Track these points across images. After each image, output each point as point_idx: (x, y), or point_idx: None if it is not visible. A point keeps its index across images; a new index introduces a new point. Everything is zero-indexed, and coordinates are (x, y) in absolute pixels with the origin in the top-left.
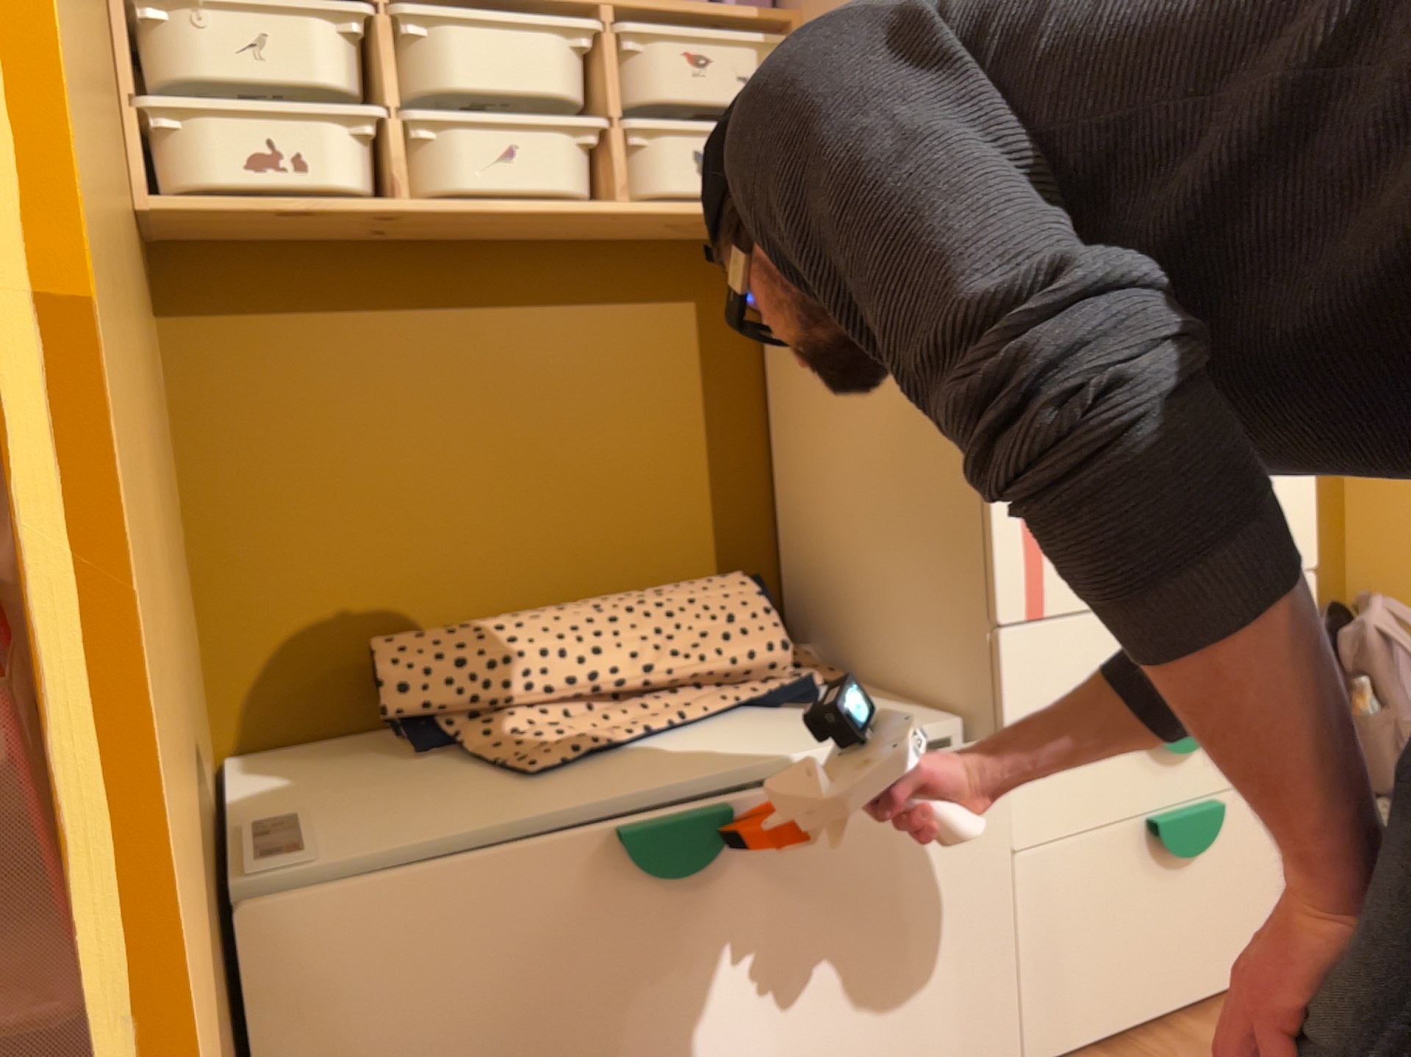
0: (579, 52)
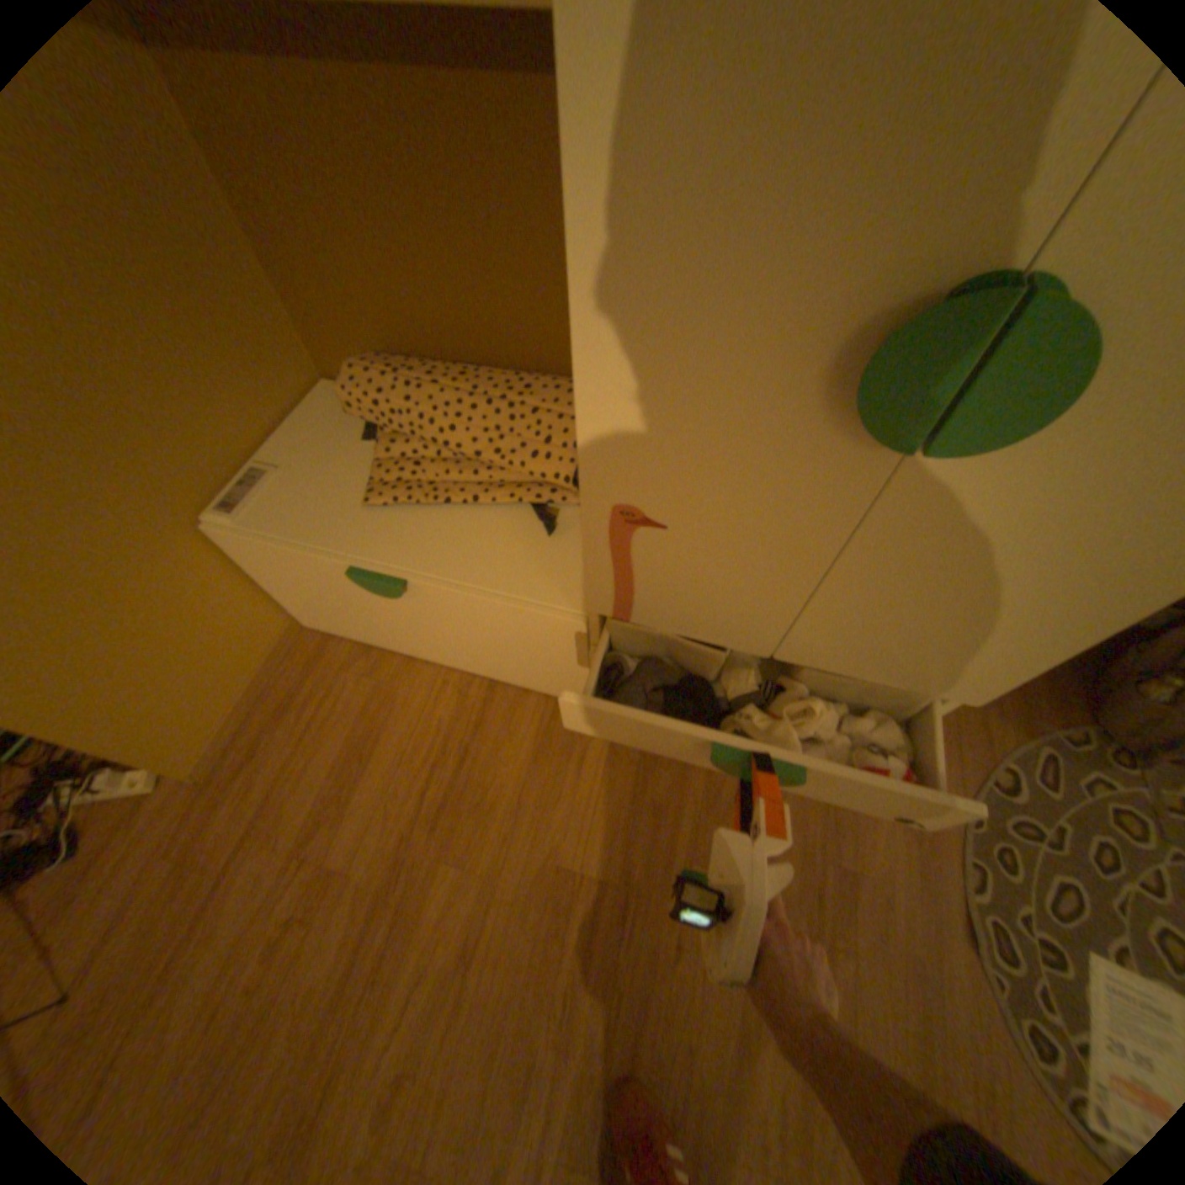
0: None
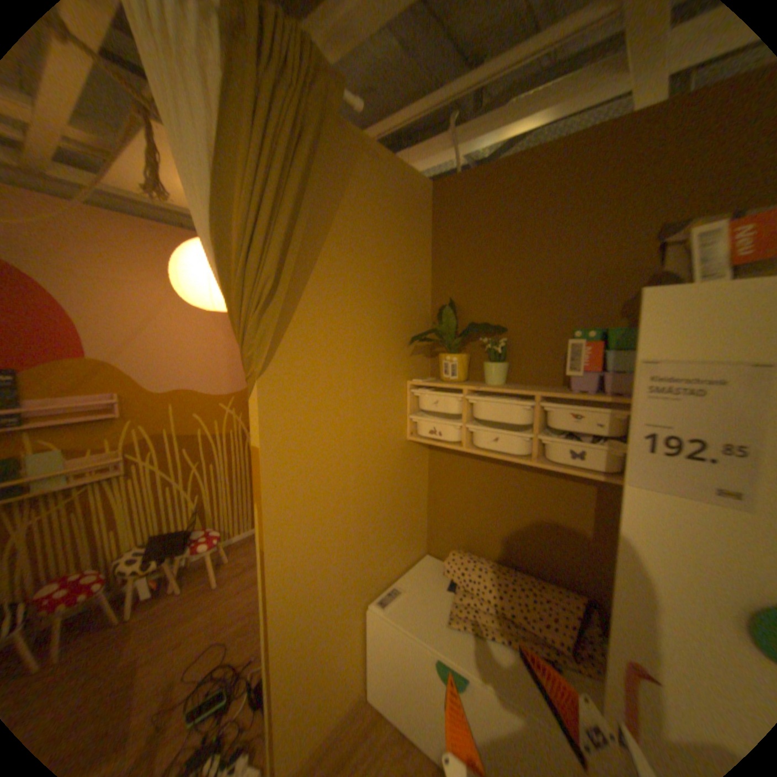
0: (527, 408)
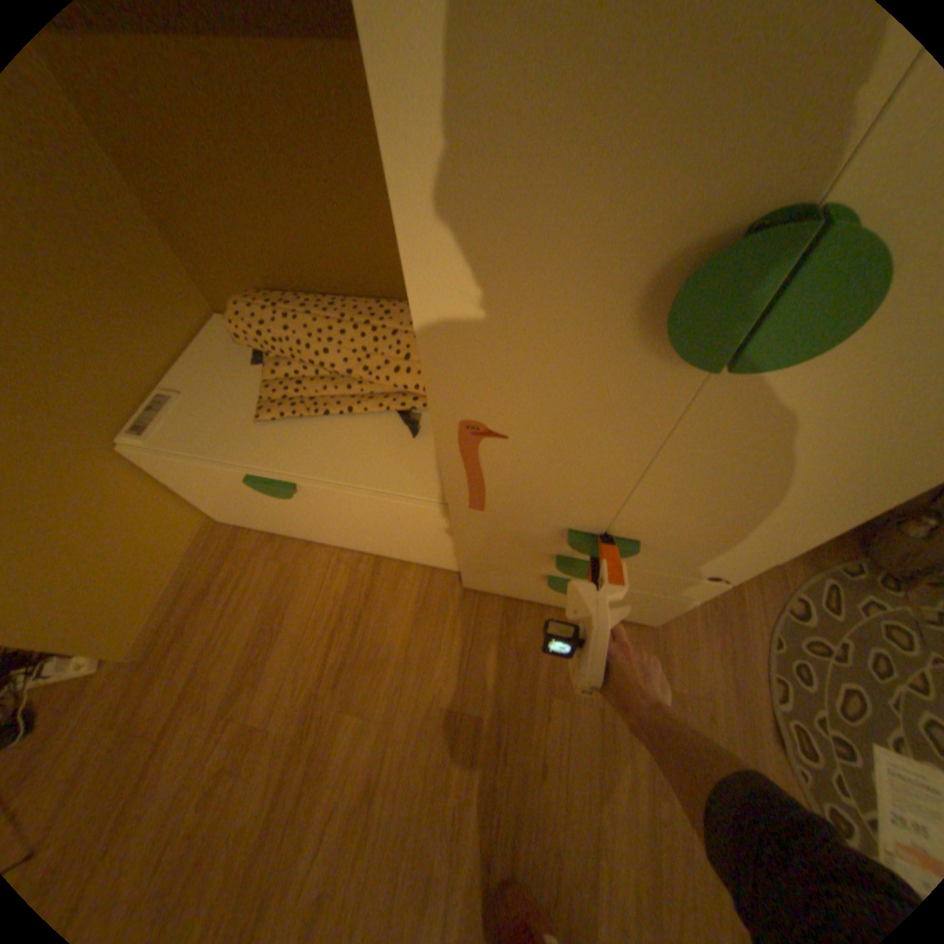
0: None
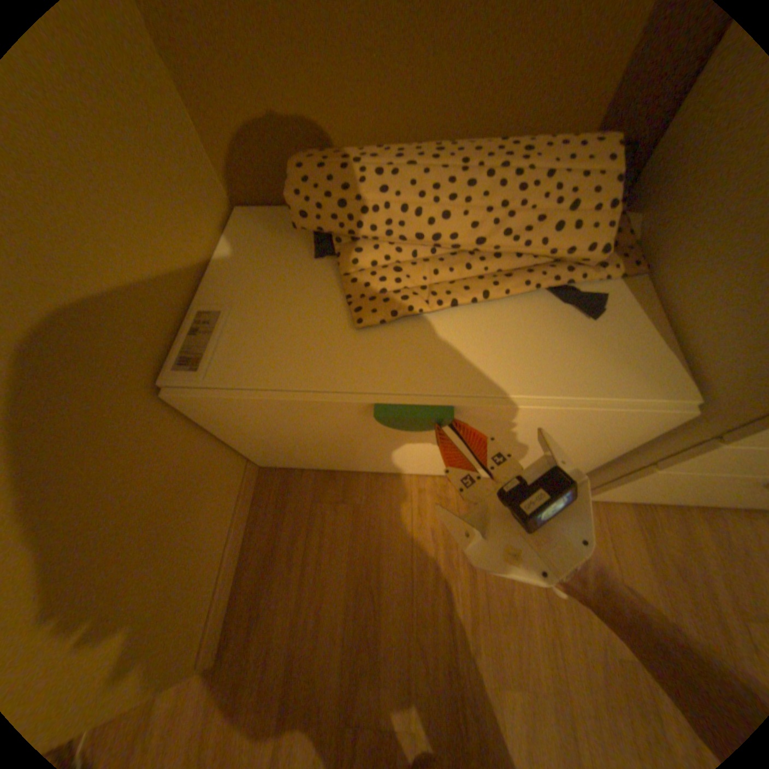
0: None
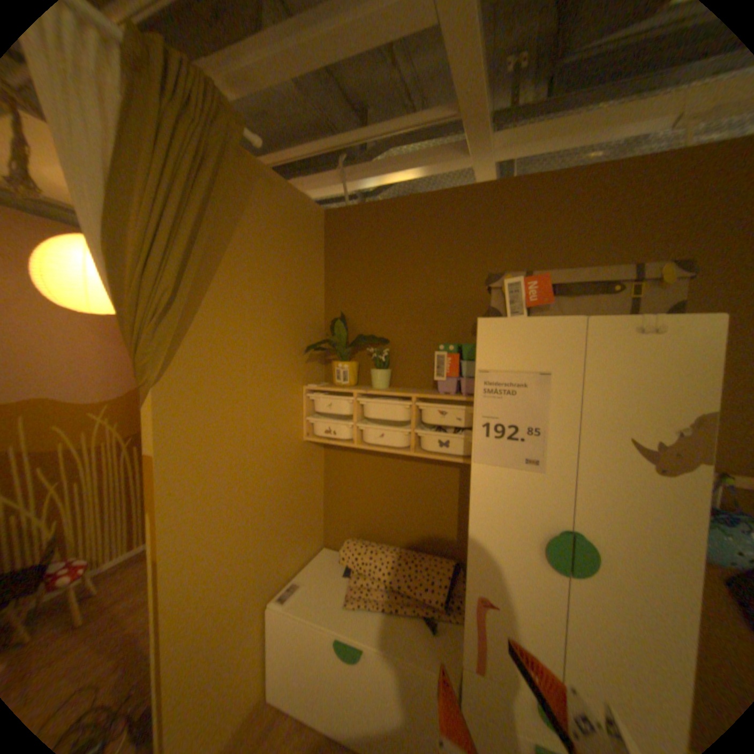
0: (406, 408)
